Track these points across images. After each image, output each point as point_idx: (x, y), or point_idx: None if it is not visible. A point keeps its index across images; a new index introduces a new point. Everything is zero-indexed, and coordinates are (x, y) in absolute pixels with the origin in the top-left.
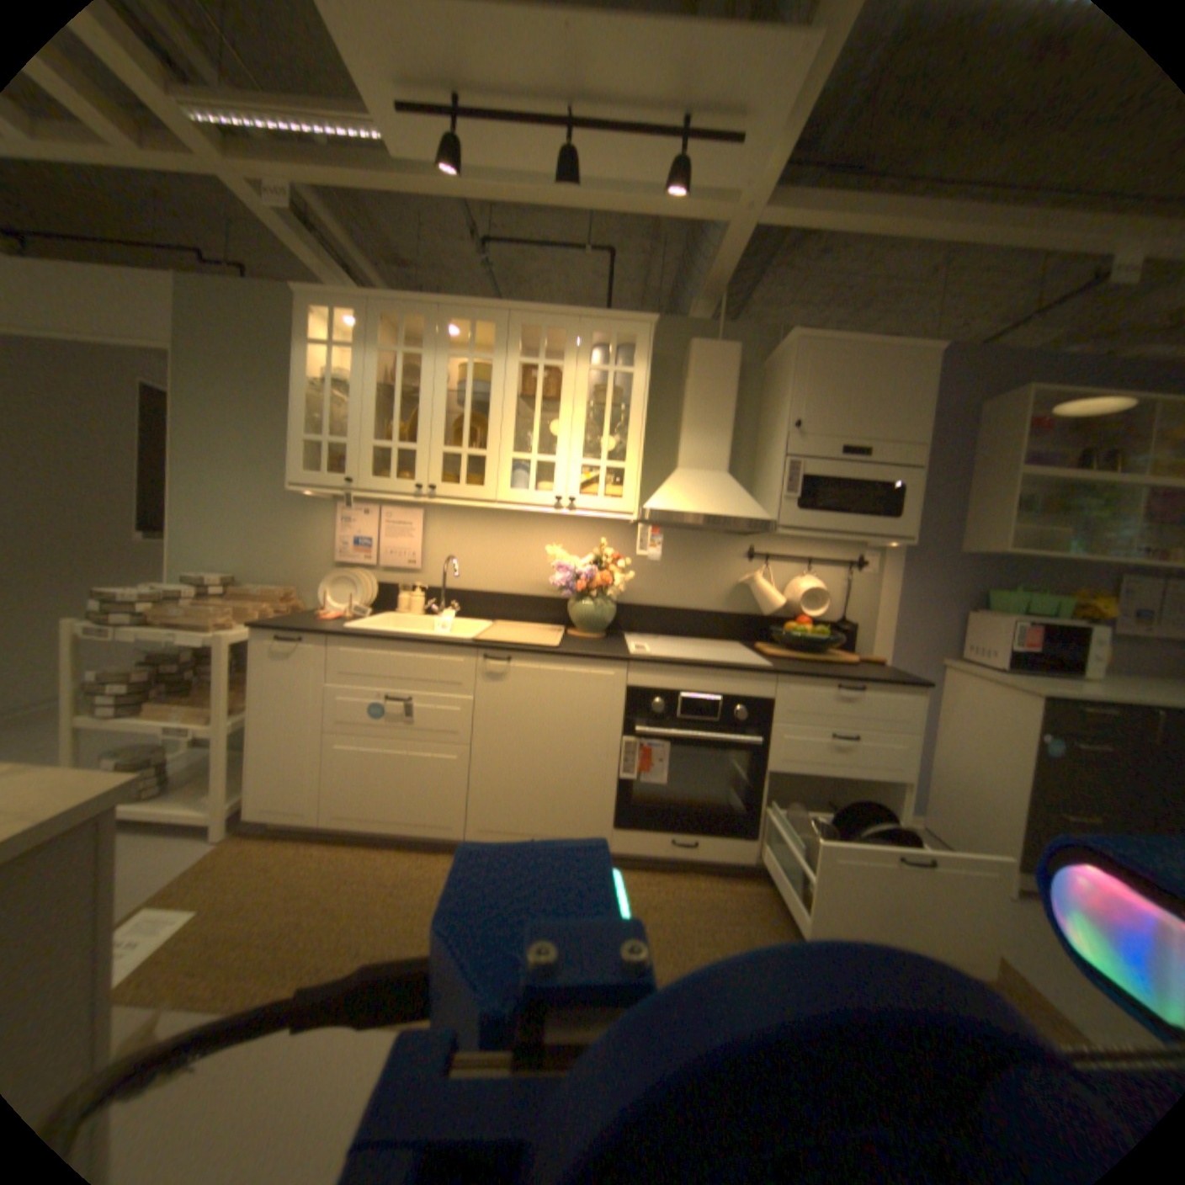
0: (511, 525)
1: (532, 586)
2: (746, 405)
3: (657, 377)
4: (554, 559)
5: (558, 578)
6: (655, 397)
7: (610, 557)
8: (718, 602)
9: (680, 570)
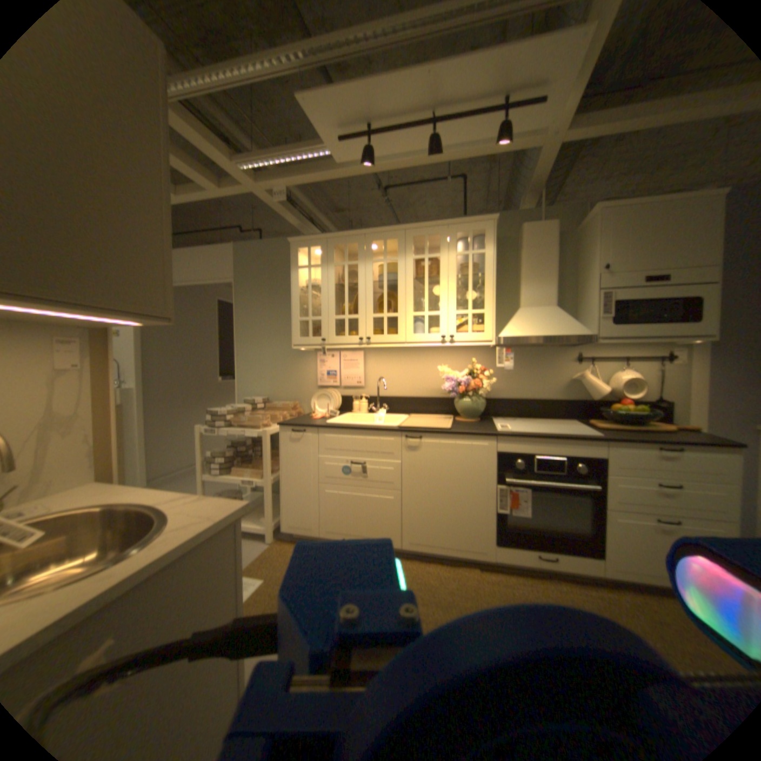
0: (415, 355)
1: (431, 391)
2: (567, 258)
3: (501, 250)
4: (443, 373)
5: (447, 385)
6: (501, 263)
7: (479, 369)
8: (559, 393)
9: (529, 373)
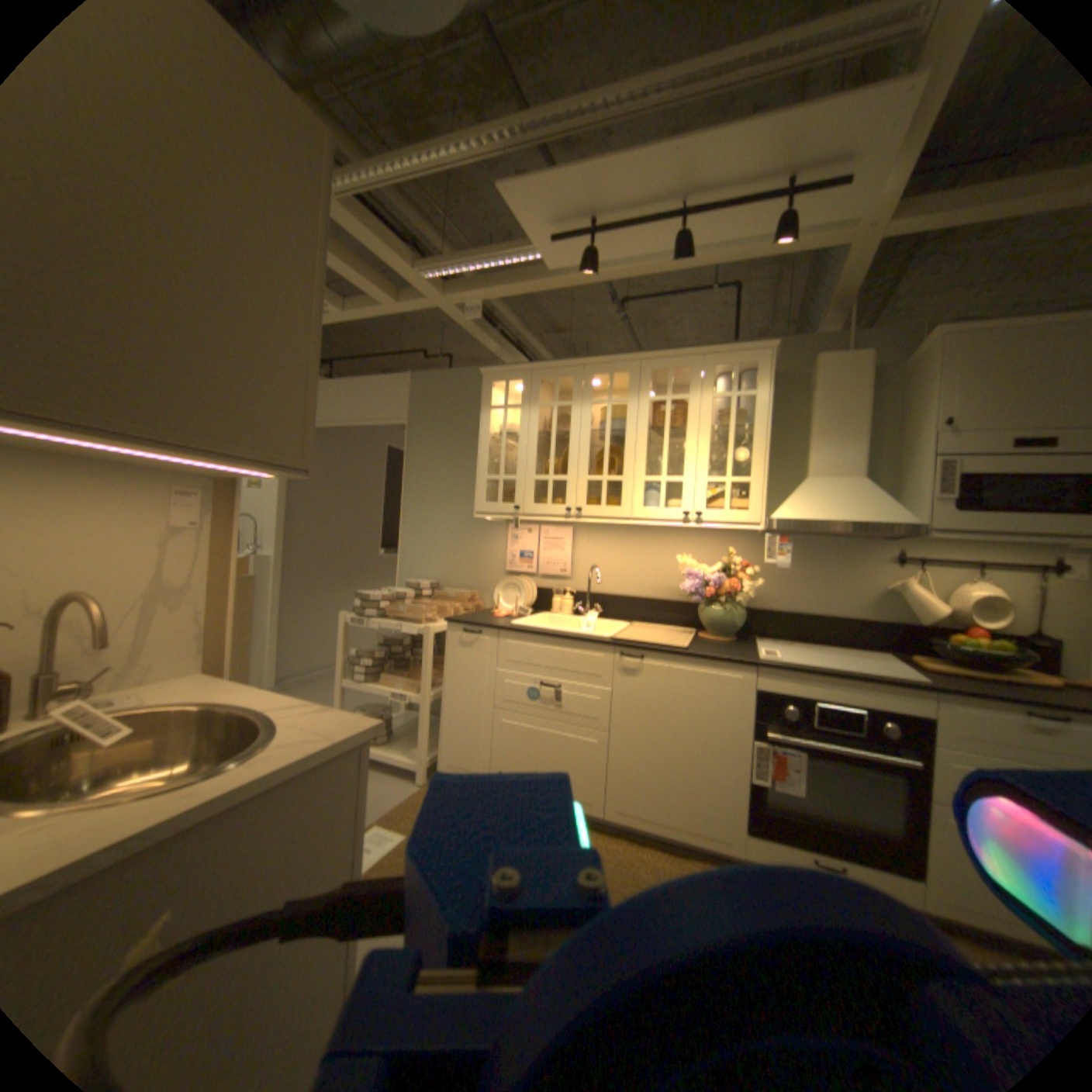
0: (646, 536)
1: (666, 590)
2: (888, 405)
3: (784, 391)
4: (685, 565)
5: (690, 584)
6: (783, 410)
7: (740, 563)
8: (866, 609)
9: (819, 575)
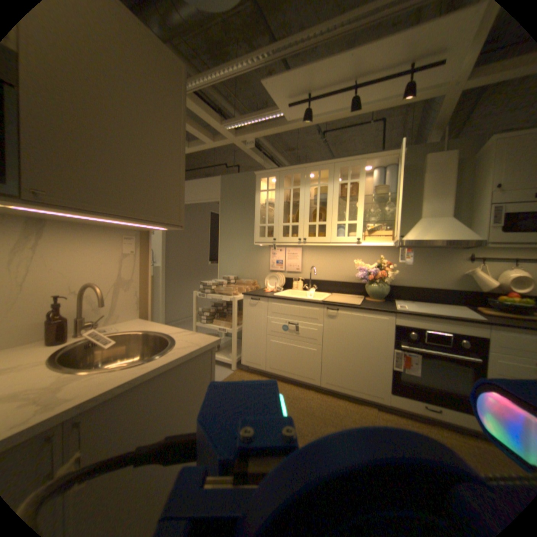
0: (338, 251)
1: (348, 277)
2: (465, 179)
3: (409, 174)
4: (358, 265)
5: (360, 274)
6: (408, 184)
7: (386, 263)
8: (452, 284)
9: (427, 267)
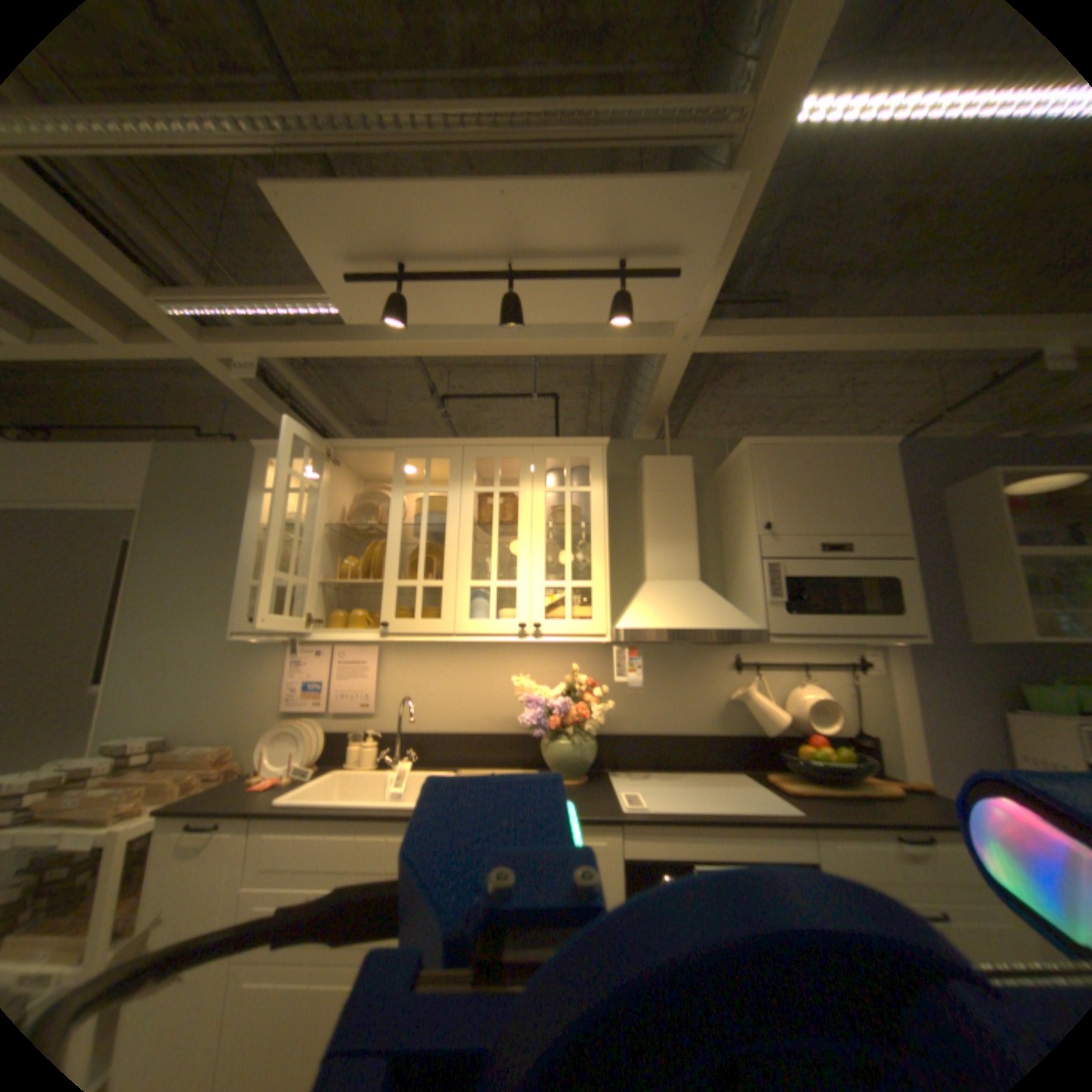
0: (475, 654)
1: (501, 721)
2: (706, 511)
3: (613, 492)
4: (523, 689)
5: (530, 713)
6: (613, 511)
7: (585, 682)
8: (714, 723)
9: (665, 688)
